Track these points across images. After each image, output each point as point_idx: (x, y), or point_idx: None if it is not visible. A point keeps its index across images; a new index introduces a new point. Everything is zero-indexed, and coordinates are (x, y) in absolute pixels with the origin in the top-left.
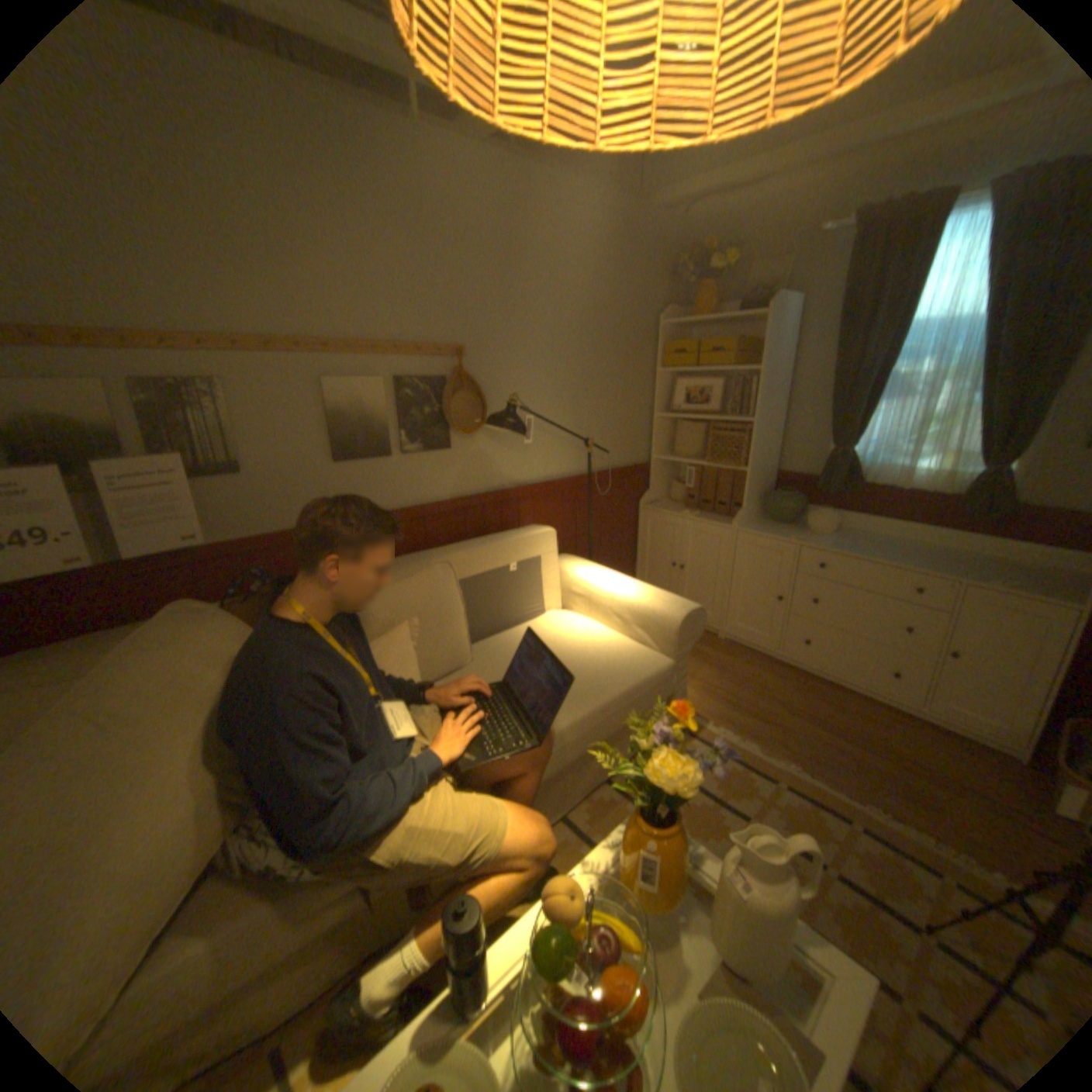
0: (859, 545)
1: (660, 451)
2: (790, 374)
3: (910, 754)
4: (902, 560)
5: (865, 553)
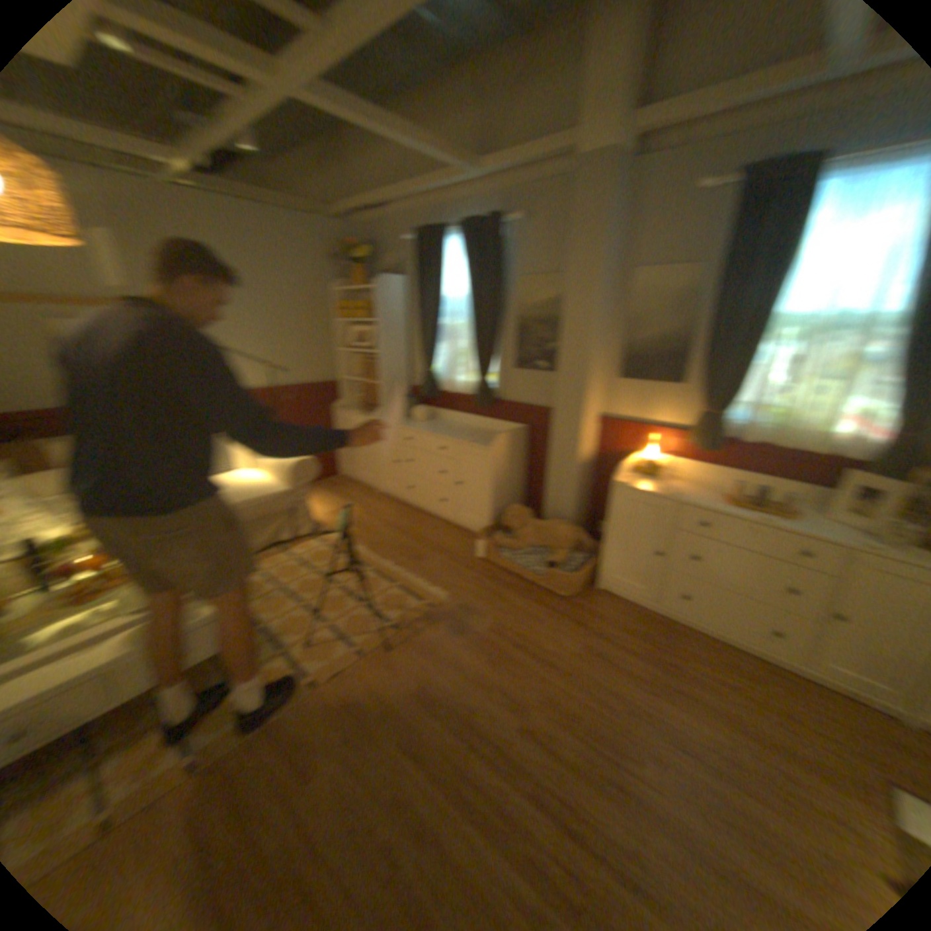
0: (427, 427)
1: (343, 374)
2: (402, 325)
3: (431, 540)
4: (437, 433)
5: (423, 430)
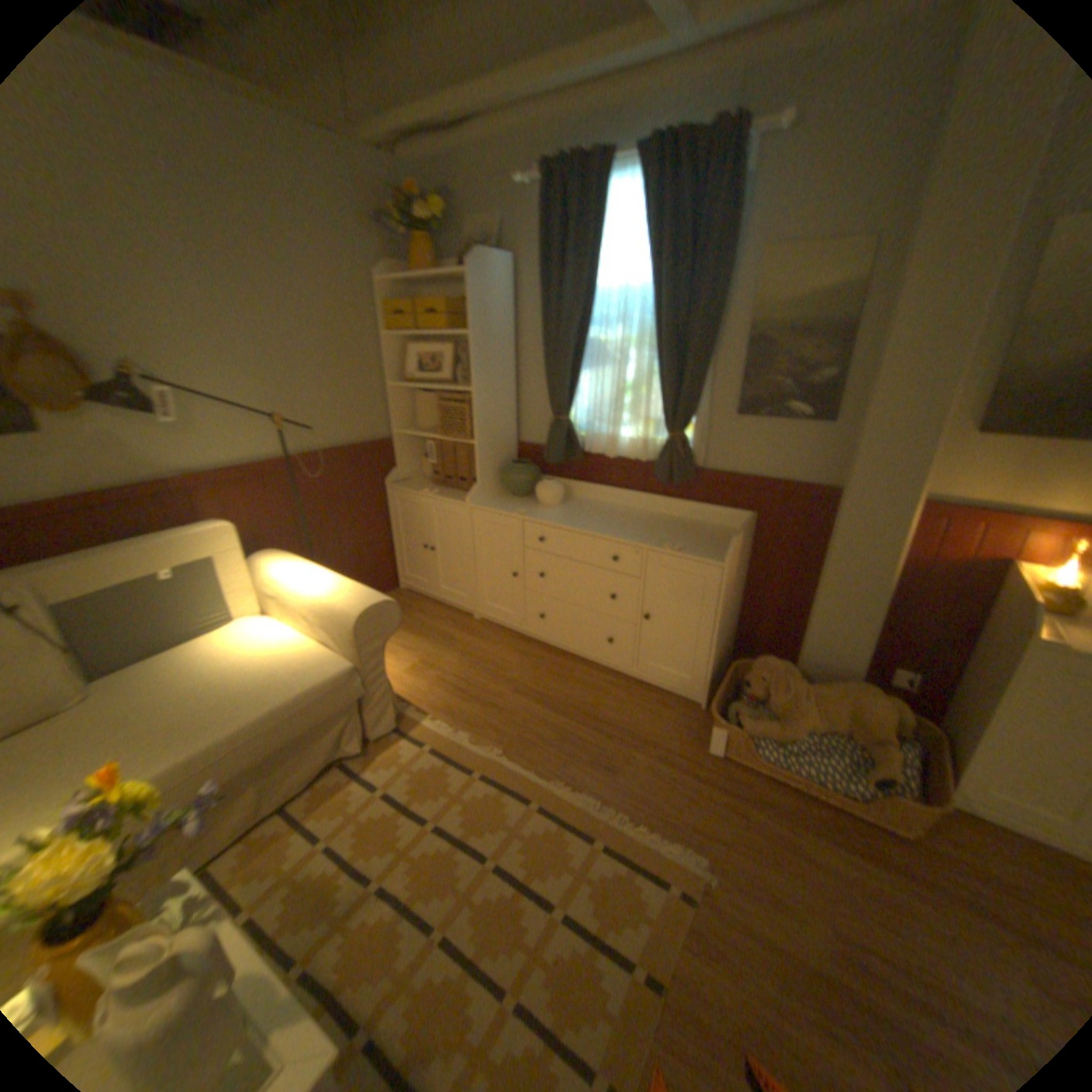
0: (577, 516)
1: (406, 423)
2: (514, 339)
3: (612, 716)
4: (604, 529)
5: (577, 523)
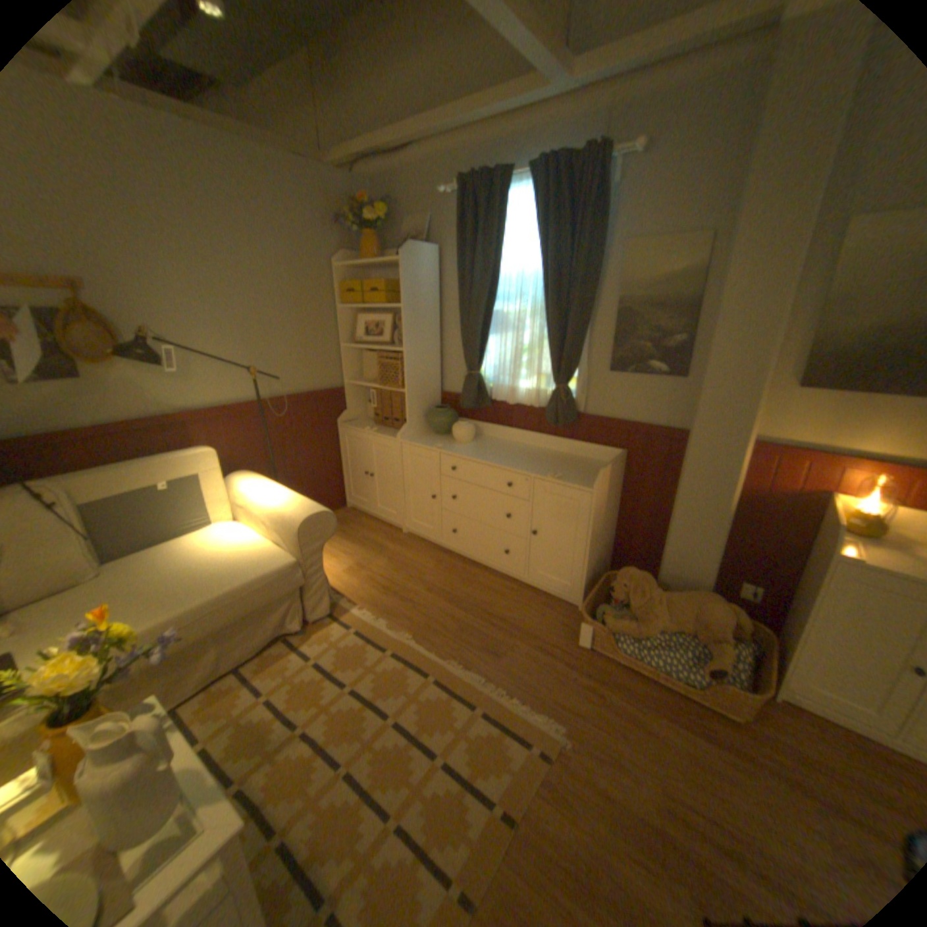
0: (483, 450)
1: (354, 376)
2: (438, 310)
3: (504, 612)
4: (502, 461)
5: (481, 456)
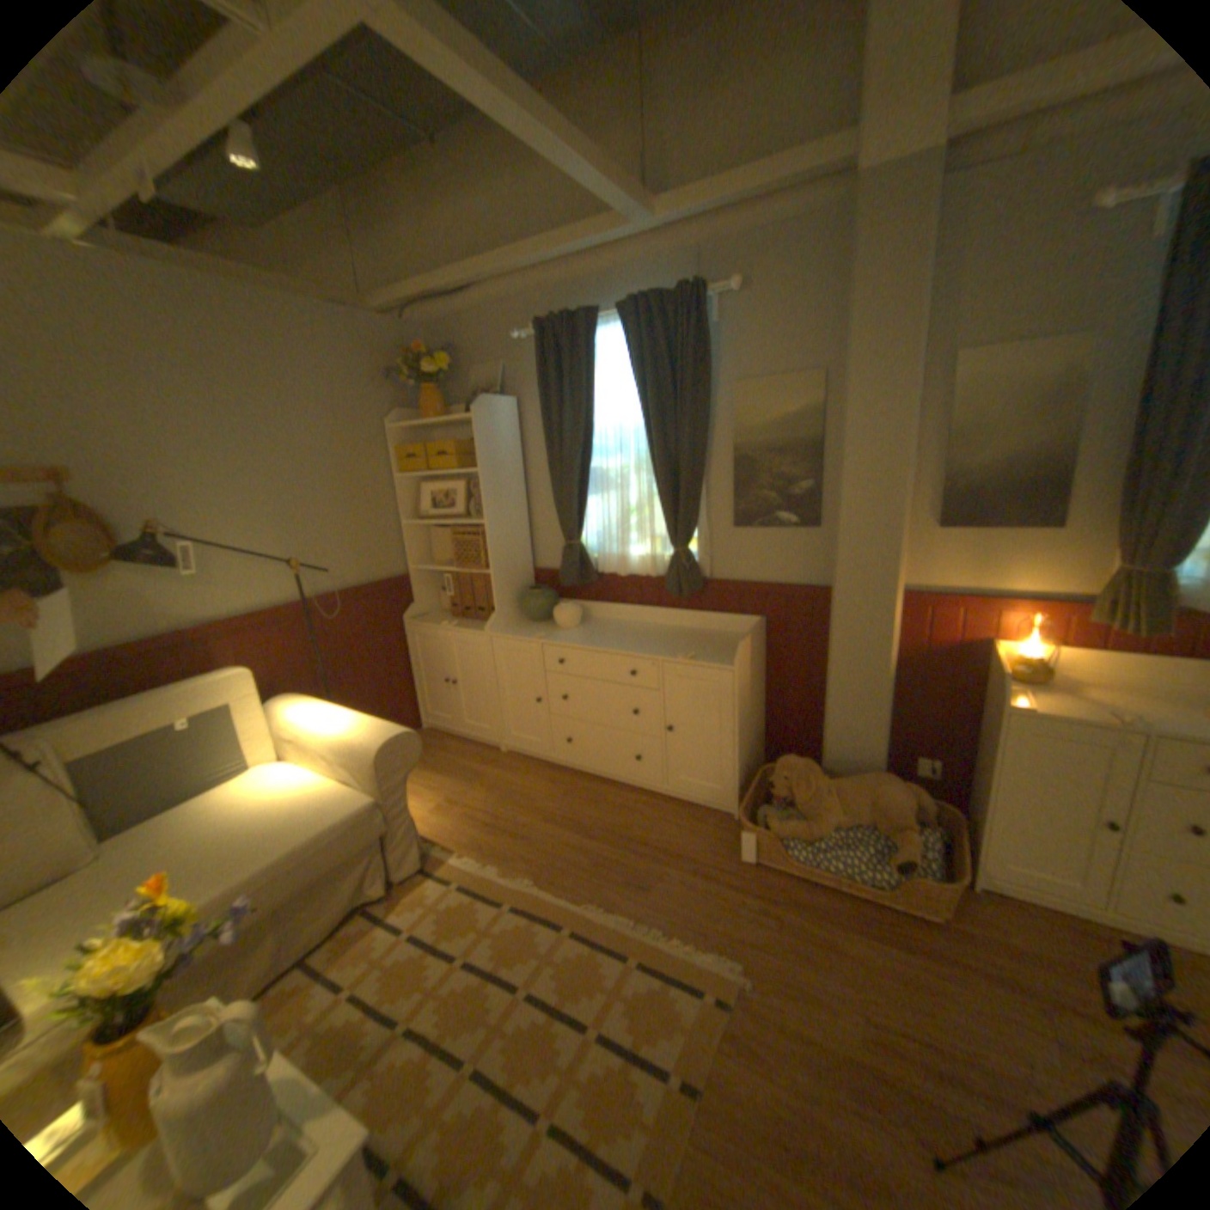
0: (594, 634)
1: (420, 559)
2: (522, 472)
3: (644, 835)
4: (620, 645)
5: (593, 642)
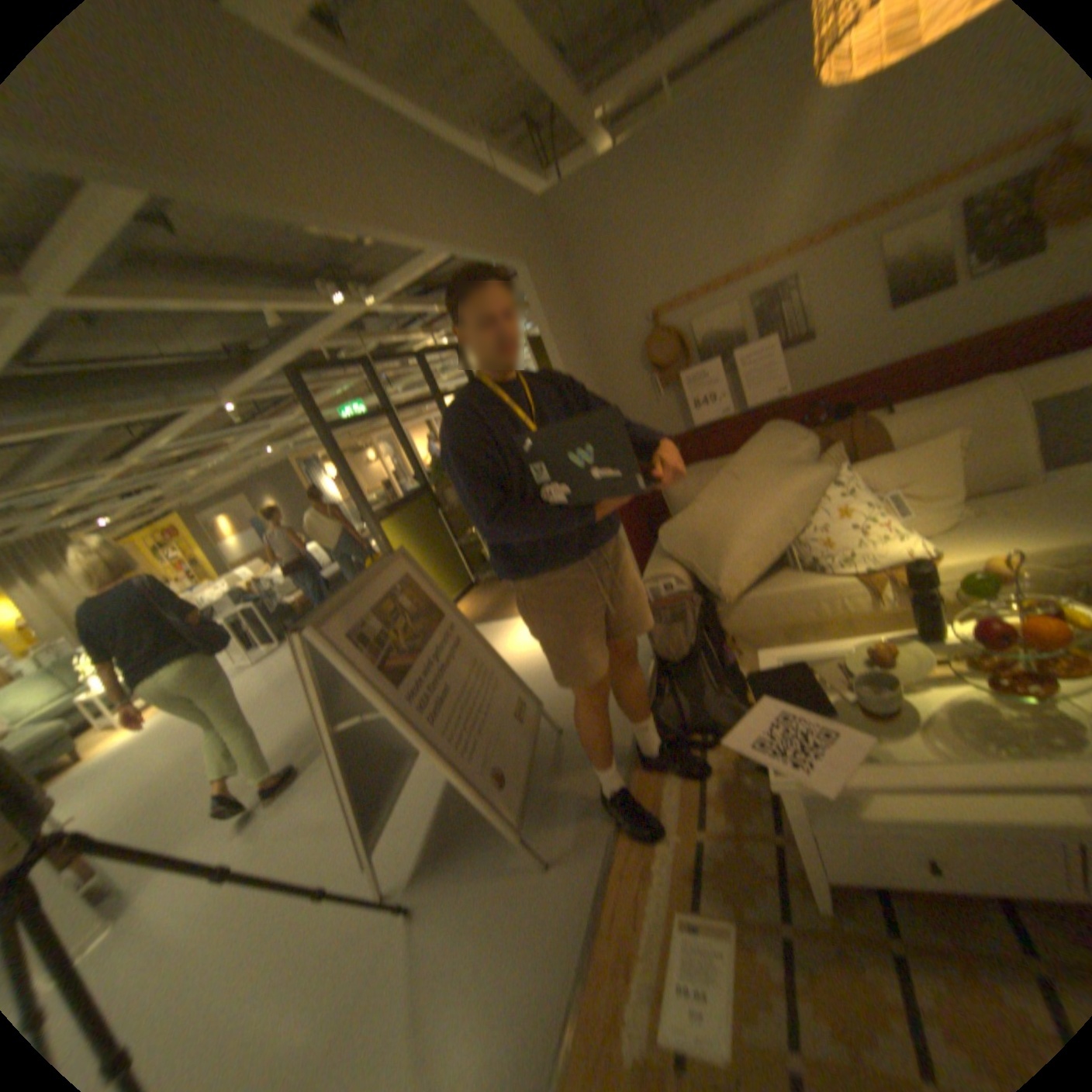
0: None
1: None
2: None
3: None
4: None
5: None
